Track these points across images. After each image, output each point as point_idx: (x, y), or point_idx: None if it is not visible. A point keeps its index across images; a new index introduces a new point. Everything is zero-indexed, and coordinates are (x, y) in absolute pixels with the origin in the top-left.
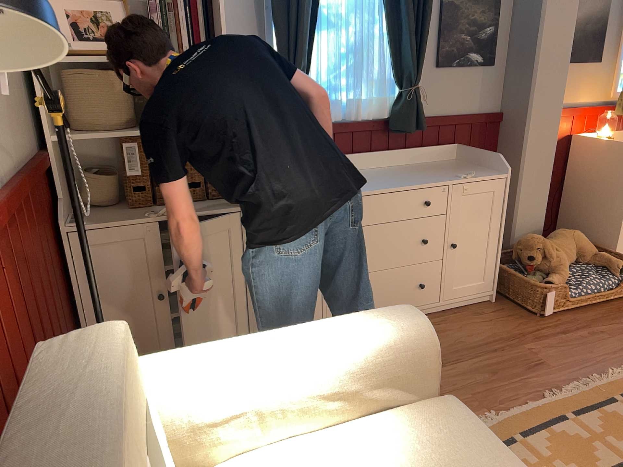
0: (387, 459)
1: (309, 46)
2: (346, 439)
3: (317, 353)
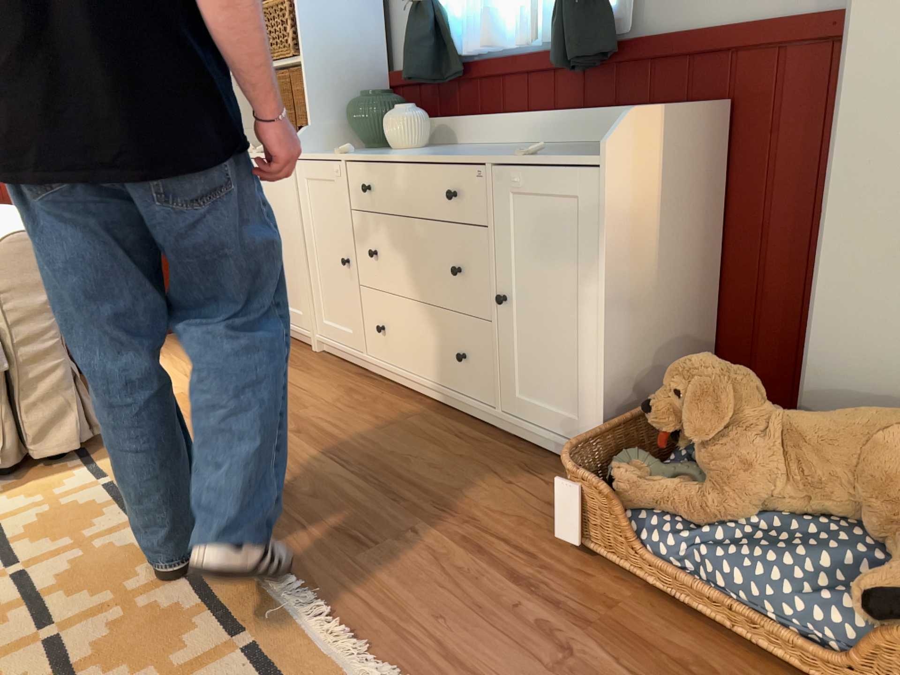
0: None
1: None
2: None
3: None
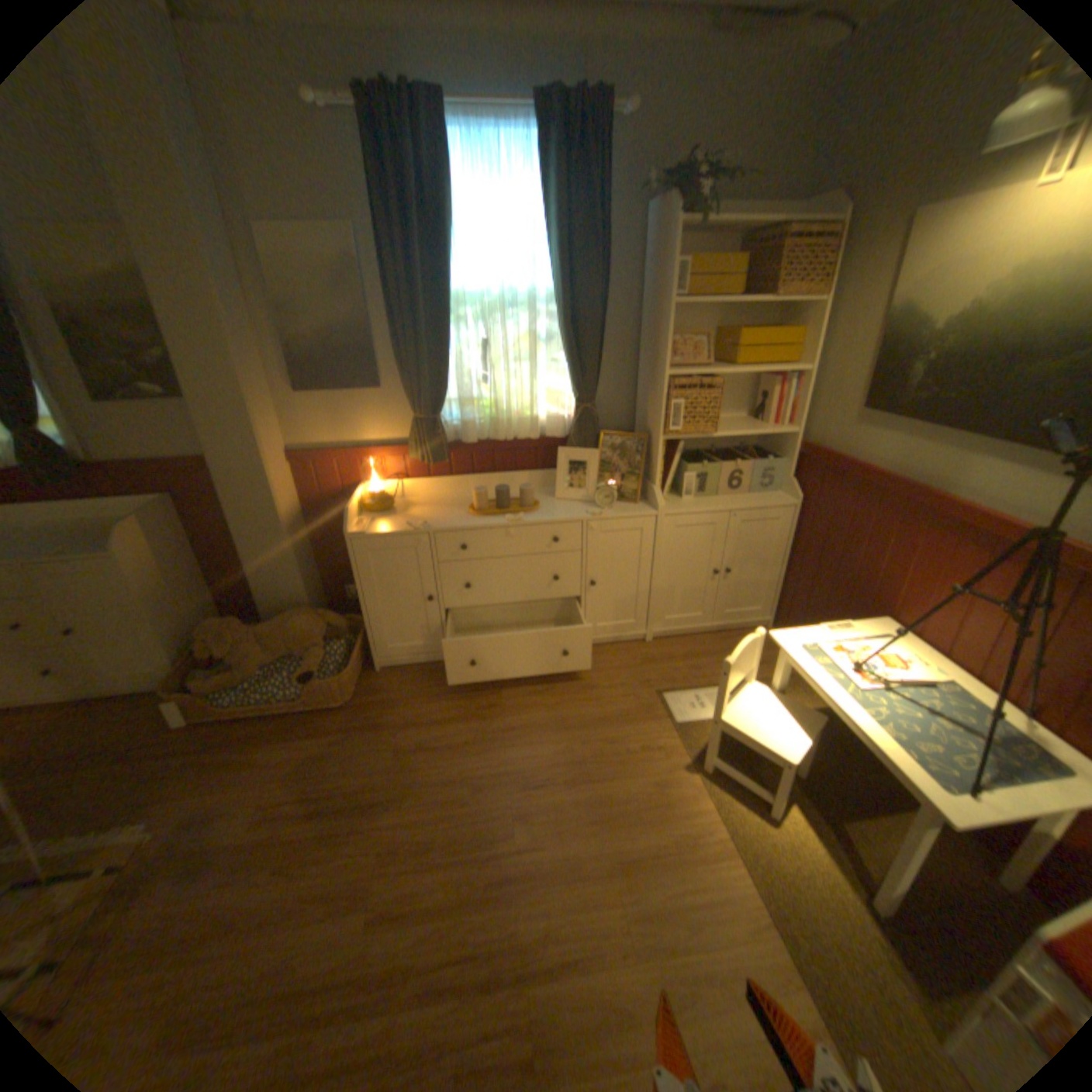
0: None
1: None
2: None
3: None
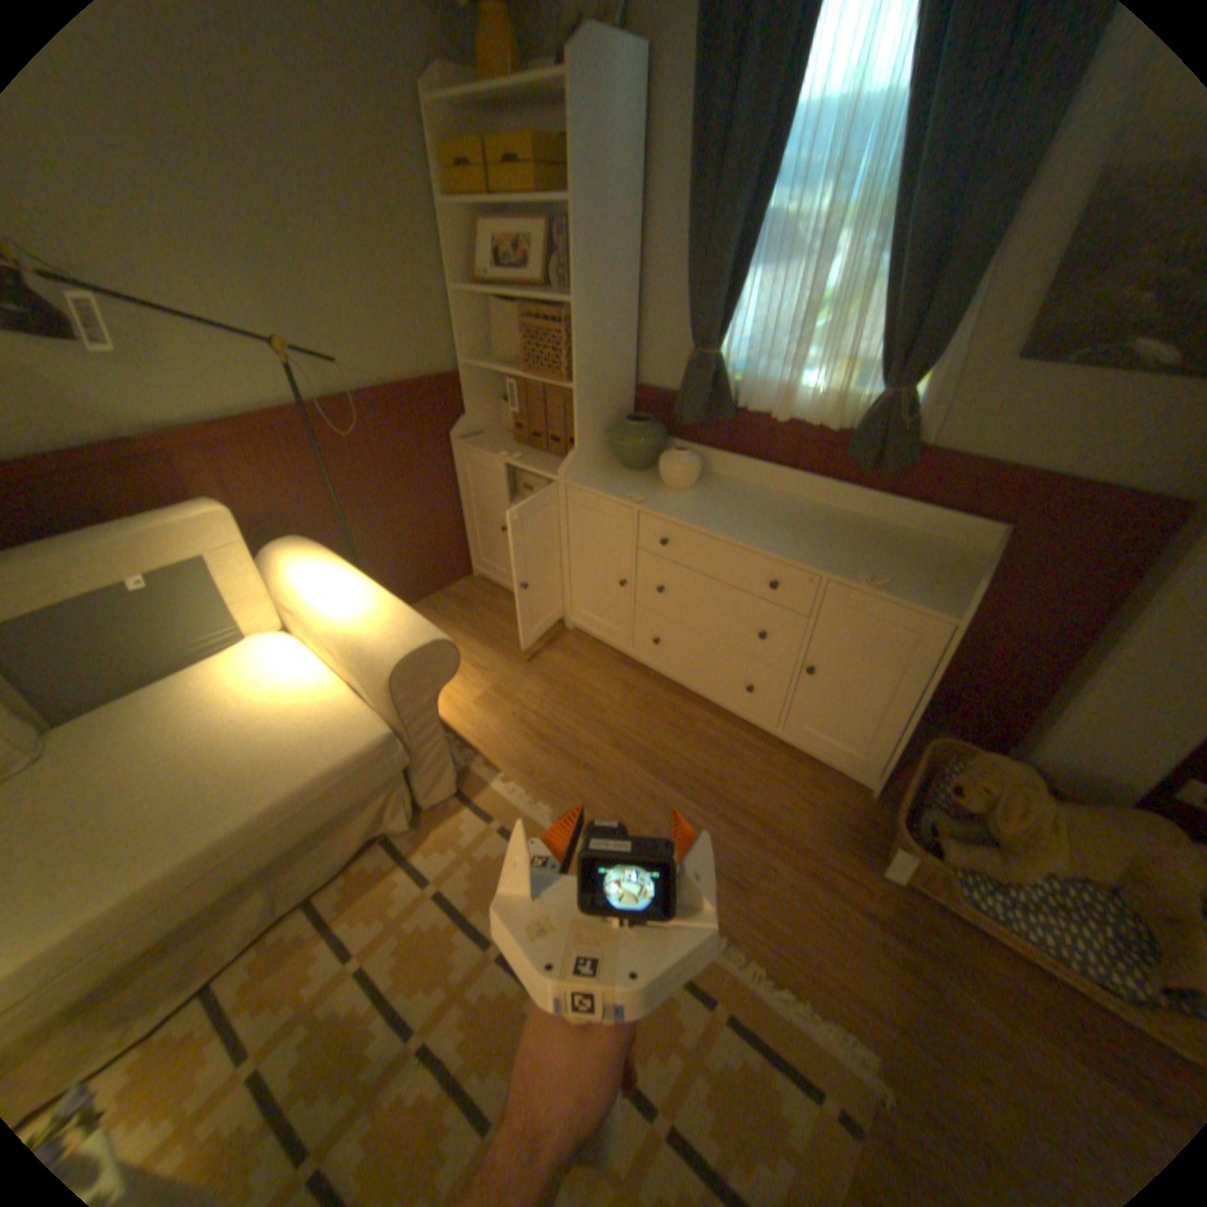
0: (289, 707)
1: (734, 289)
2: (315, 681)
3: (335, 612)
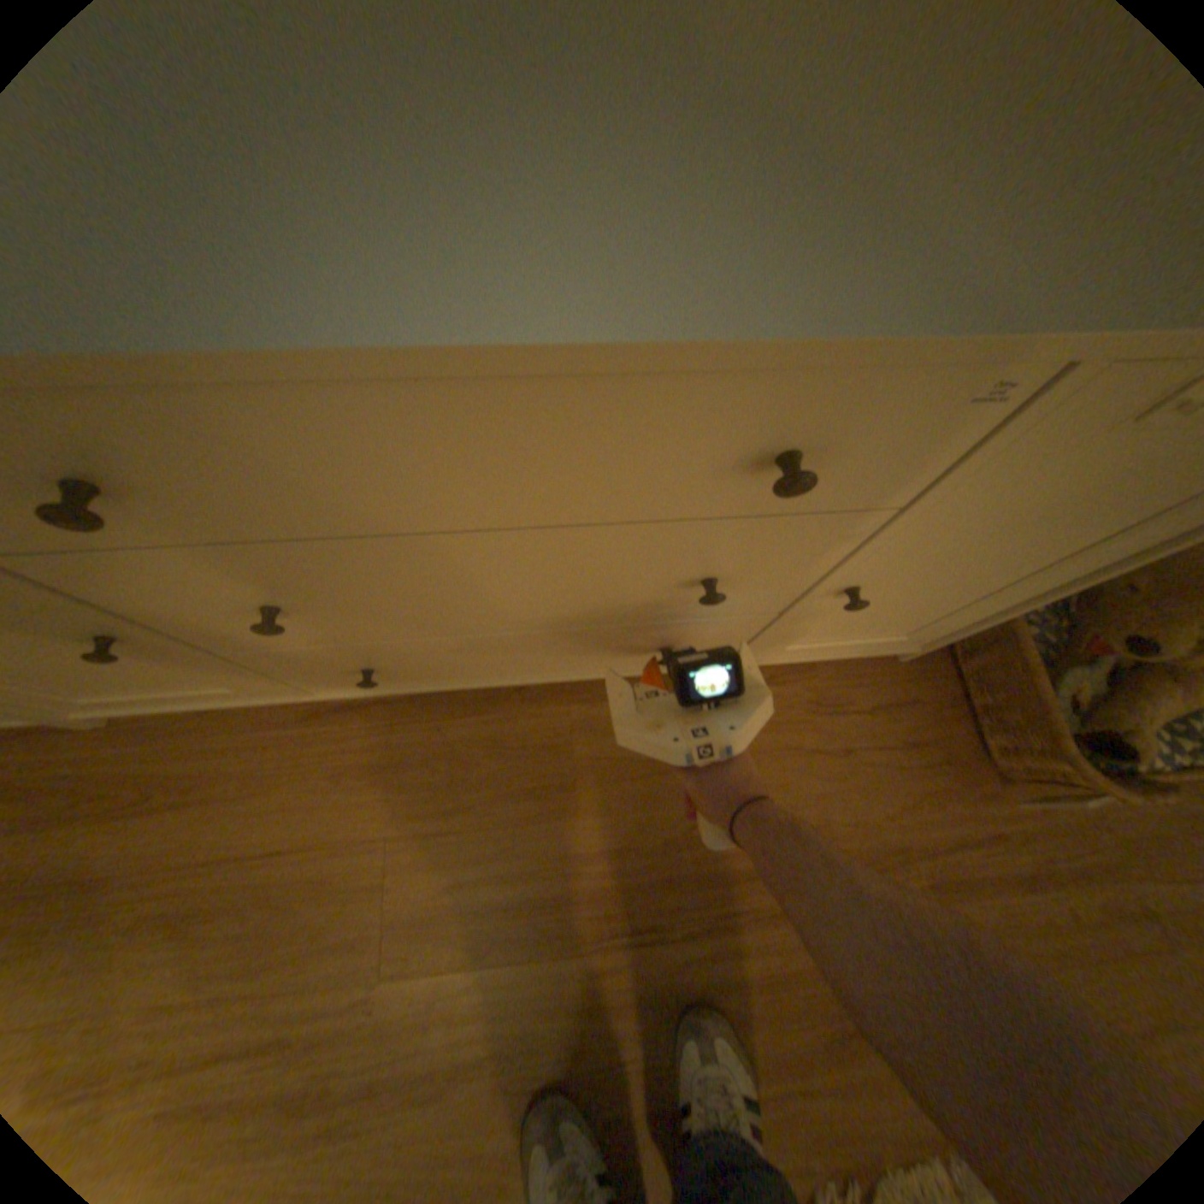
0: None
1: None
2: None
3: None
